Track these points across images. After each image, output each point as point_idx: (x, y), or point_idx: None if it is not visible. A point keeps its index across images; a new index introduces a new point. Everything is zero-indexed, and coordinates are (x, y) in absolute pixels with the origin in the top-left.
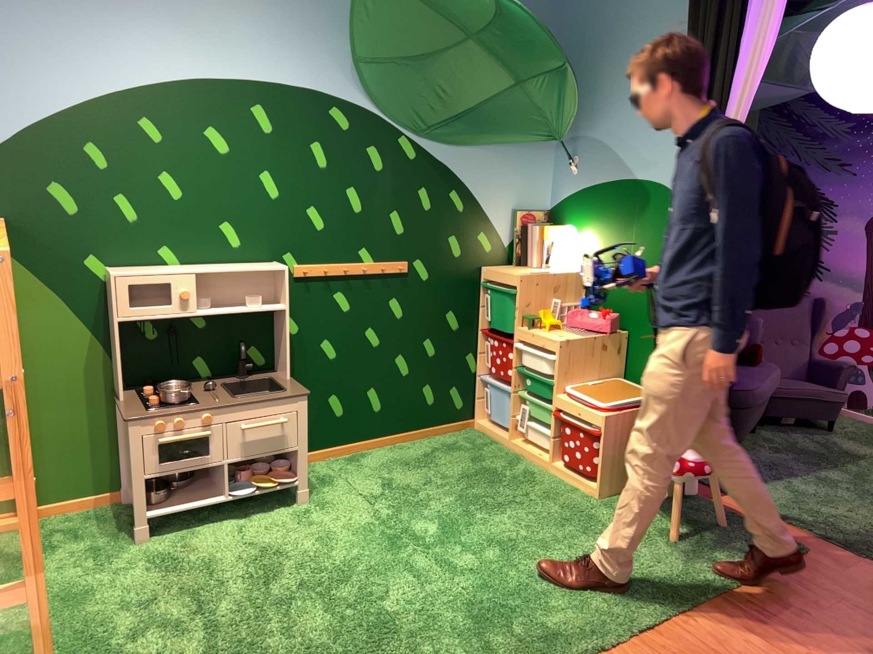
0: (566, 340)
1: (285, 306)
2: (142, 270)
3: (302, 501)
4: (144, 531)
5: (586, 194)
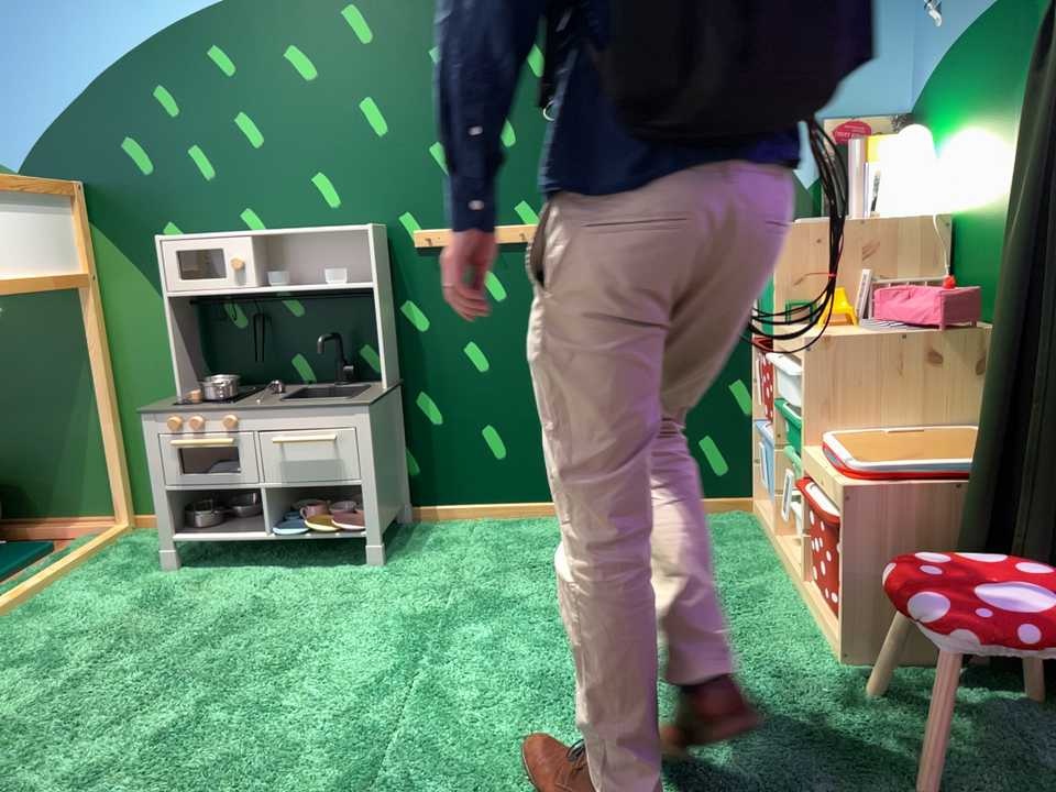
0: (831, 338)
1: (369, 282)
2: (207, 236)
3: (369, 567)
4: (177, 563)
5: (957, 49)
